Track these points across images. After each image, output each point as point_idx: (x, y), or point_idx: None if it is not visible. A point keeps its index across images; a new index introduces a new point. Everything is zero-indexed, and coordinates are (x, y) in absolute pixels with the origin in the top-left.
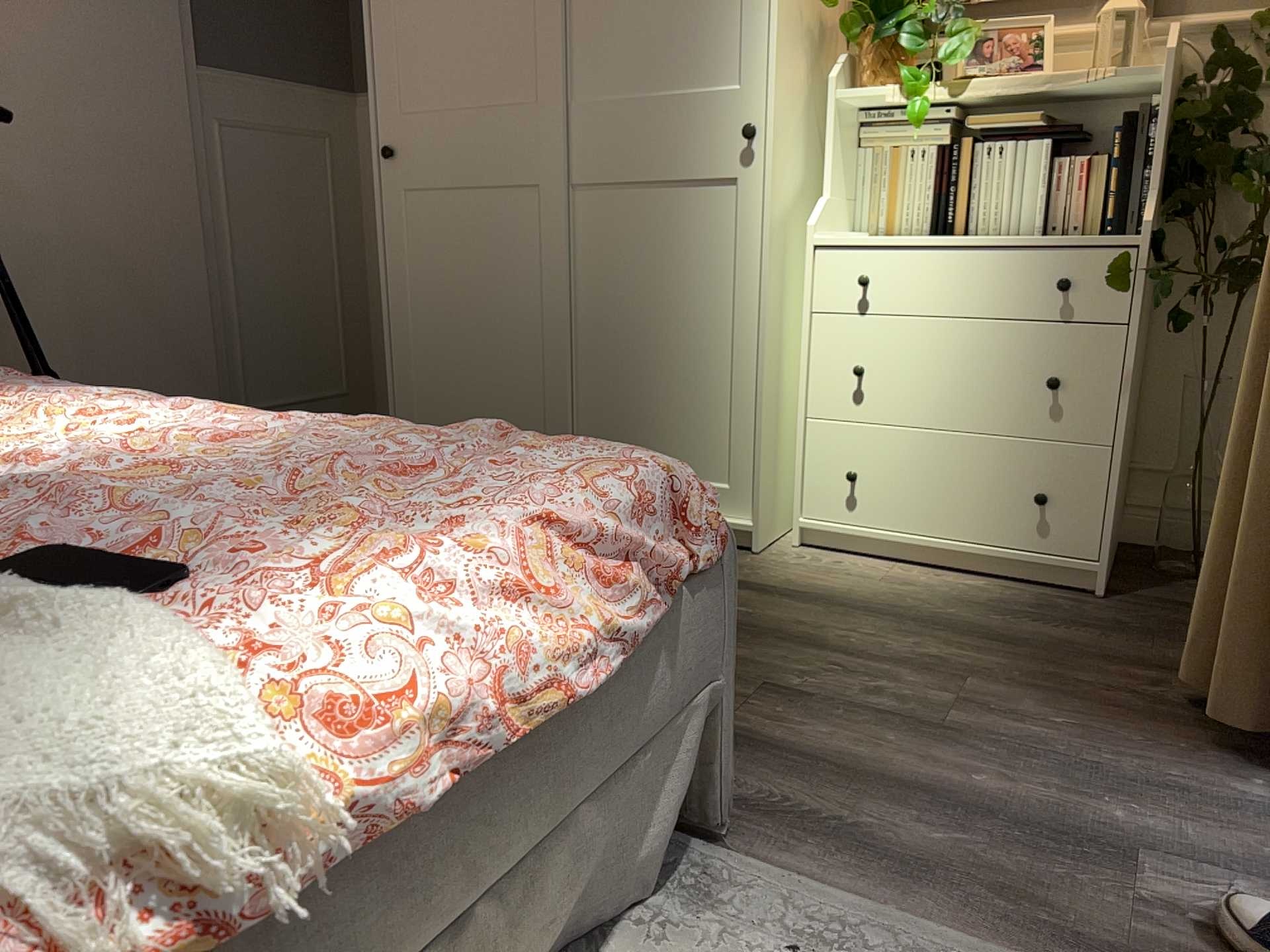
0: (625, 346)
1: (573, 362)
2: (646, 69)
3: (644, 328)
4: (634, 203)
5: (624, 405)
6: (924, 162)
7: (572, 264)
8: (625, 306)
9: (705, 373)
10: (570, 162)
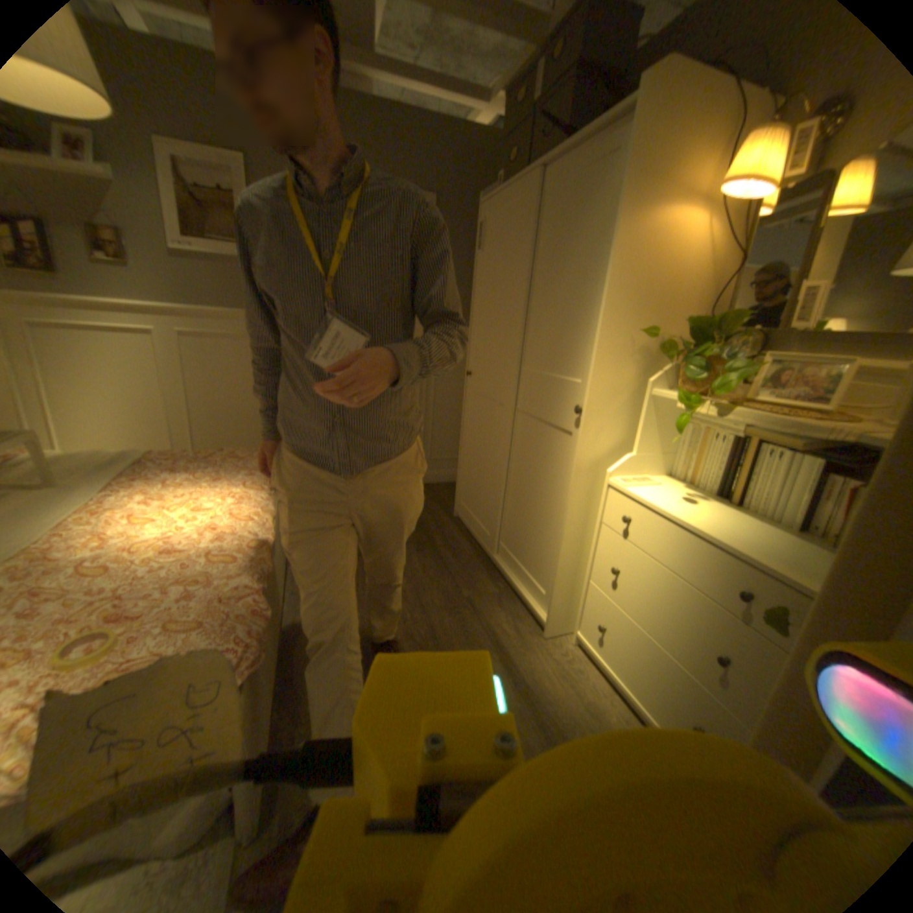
0: (522, 496)
1: (505, 494)
2: (549, 359)
3: (529, 492)
4: (535, 427)
5: (518, 524)
6: (723, 444)
7: (511, 447)
8: (525, 477)
9: (546, 528)
10: (517, 397)
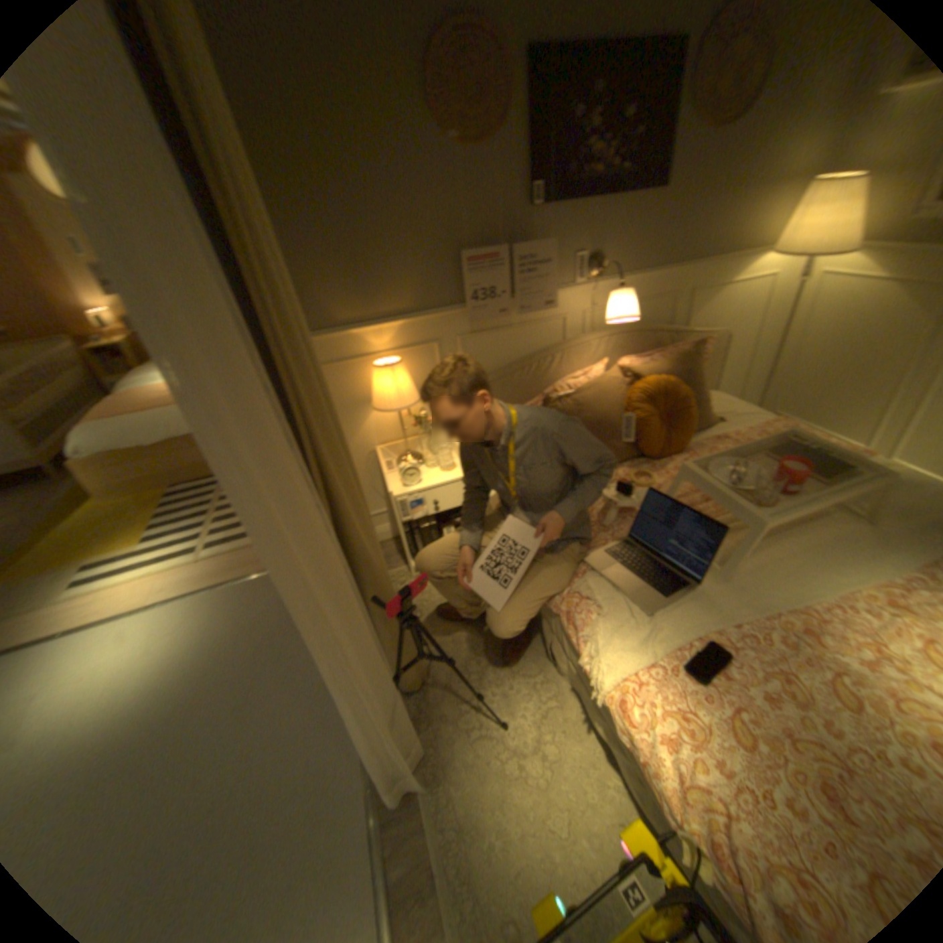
0: None
1: None
2: None
3: None
4: None
5: None
6: None
7: None
8: None
9: None
10: None
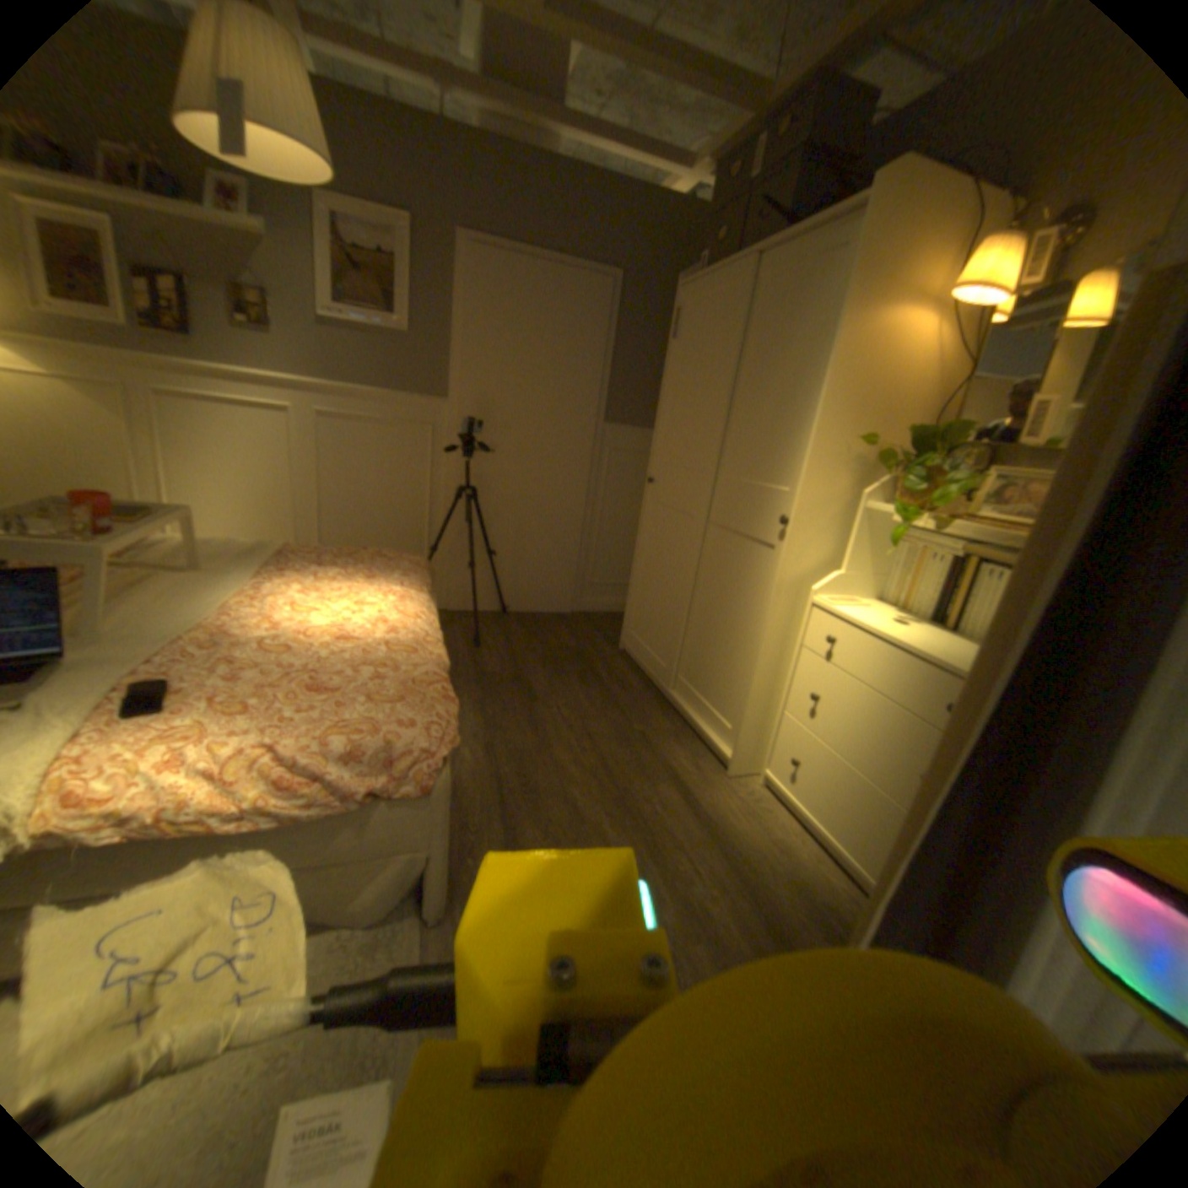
0: (710, 620)
1: (689, 618)
2: (753, 464)
3: (720, 614)
4: (732, 541)
5: (703, 653)
6: (942, 563)
7: (700, 565)
8: (715, 598)
9: (738, 654)
10: (711, 507)
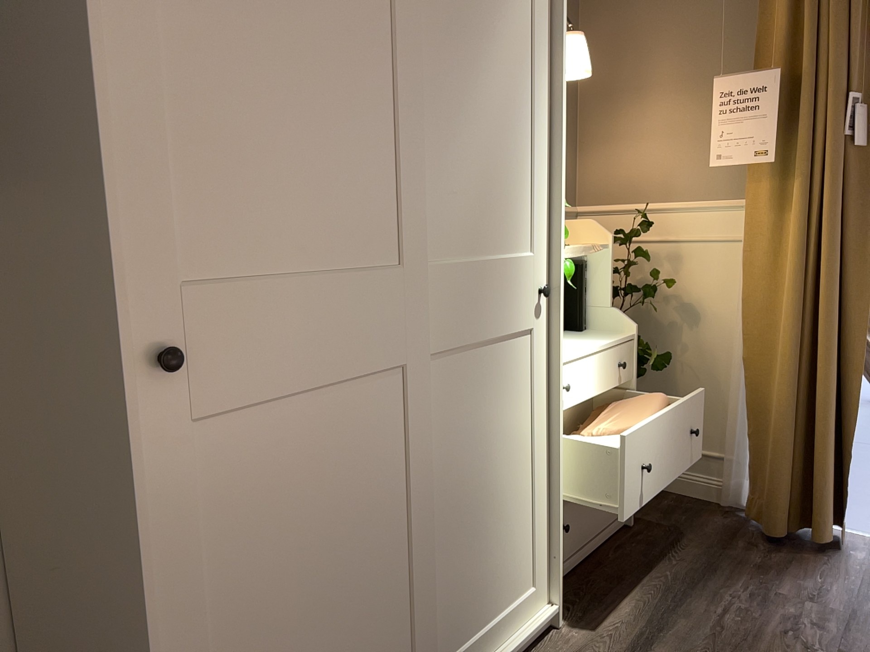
0: (466, 512)
1: (428, 558)
2: (478, 232)
3: (480, 484)
4: (471, 363)
5: (466, 572)
6: None
7: (426, 447)
8: (466, 471)
9: (518, 501)
10: (425, 330)
